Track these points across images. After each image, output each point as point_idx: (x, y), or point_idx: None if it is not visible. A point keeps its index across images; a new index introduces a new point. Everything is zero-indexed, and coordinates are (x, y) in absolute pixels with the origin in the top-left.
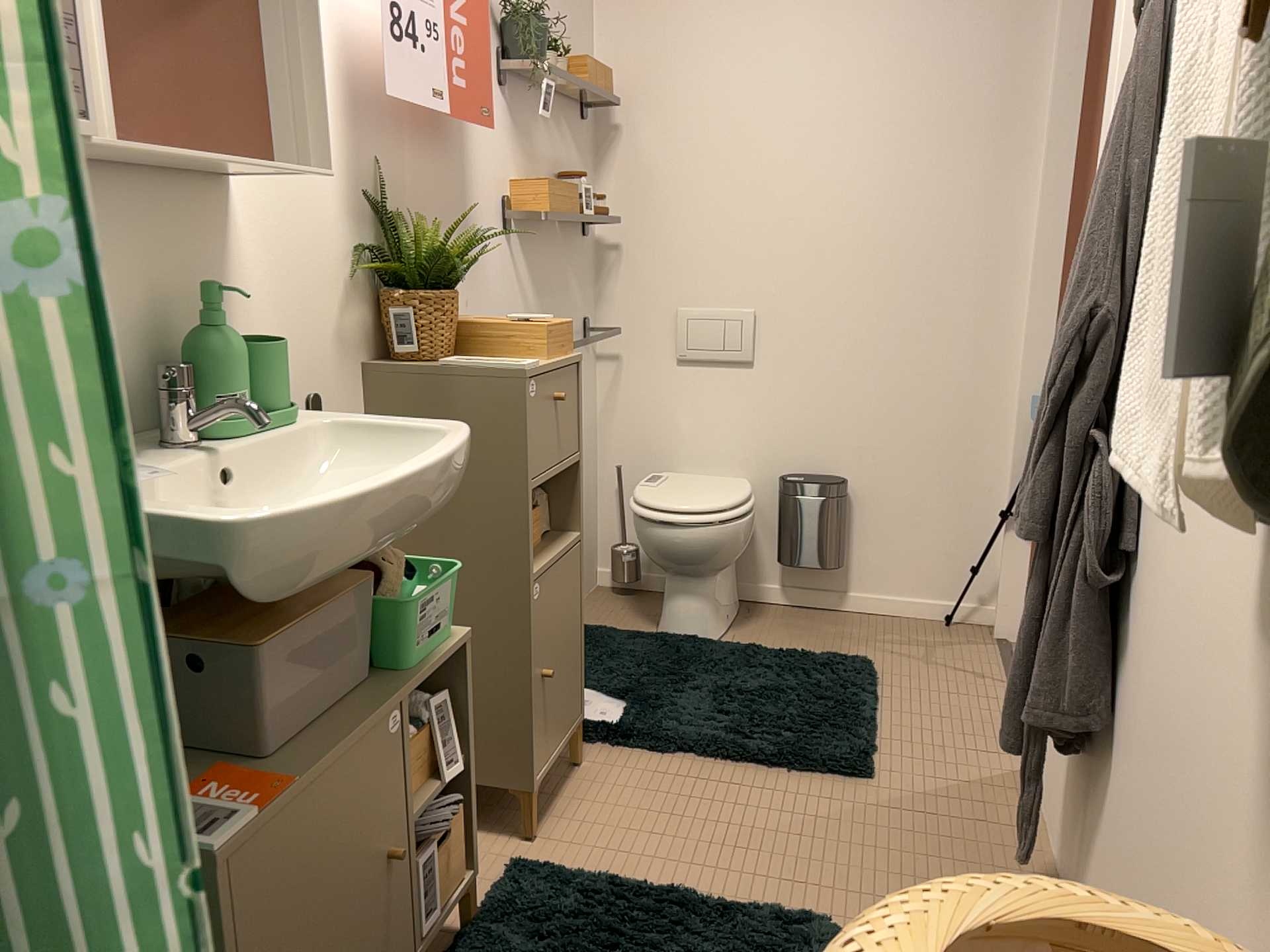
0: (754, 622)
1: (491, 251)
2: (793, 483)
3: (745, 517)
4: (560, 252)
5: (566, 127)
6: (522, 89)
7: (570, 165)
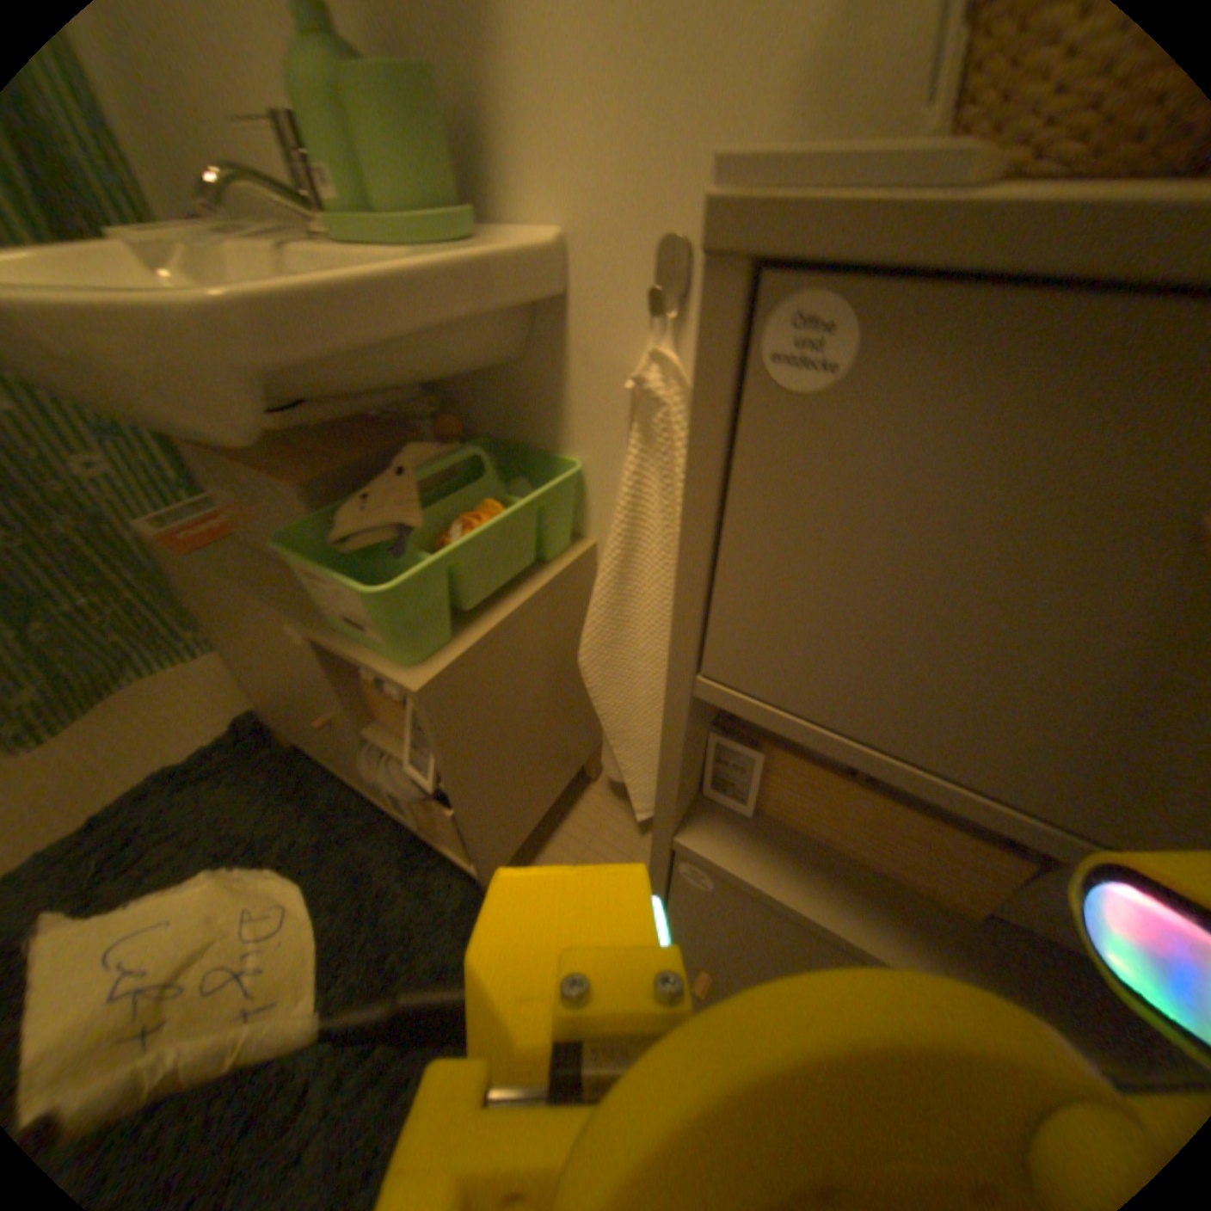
0: None
1: None
2: None
3: None
4: None
5: None
6: None
7: None
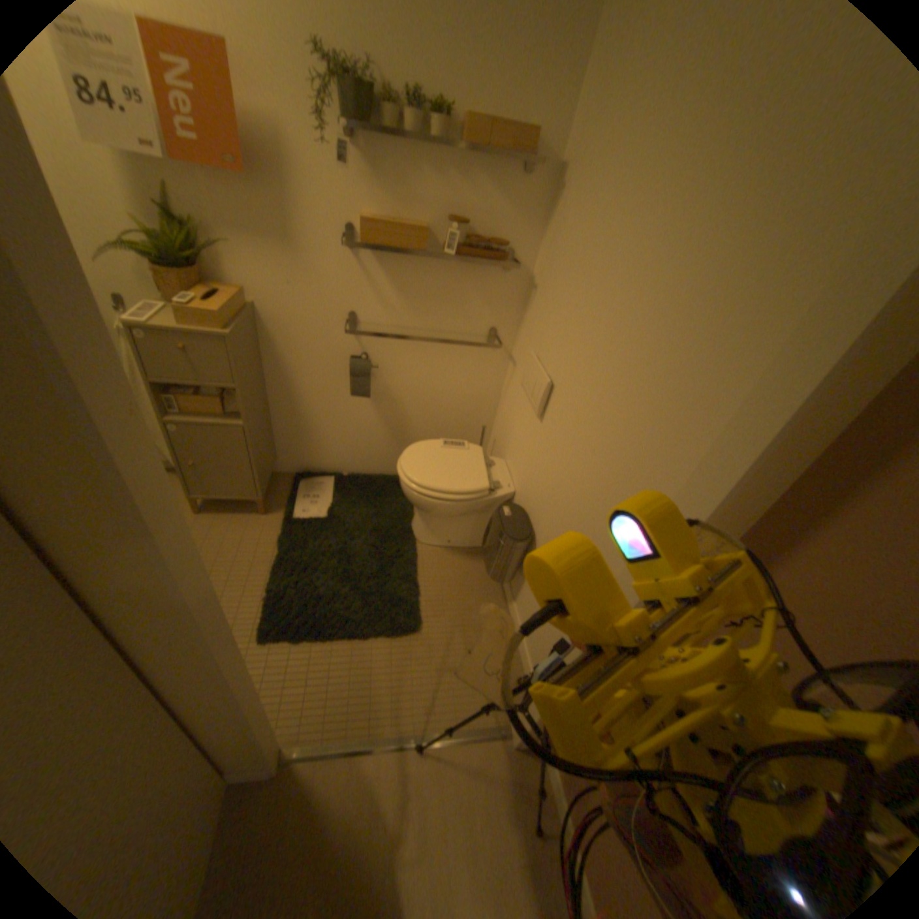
0: (464, 558)
1: (324, 257)
2: (499, 511)
3: (437, 499)
4: (449, 274)
5: (483, 175)
6: (388, 138)
7: (487, 209)
